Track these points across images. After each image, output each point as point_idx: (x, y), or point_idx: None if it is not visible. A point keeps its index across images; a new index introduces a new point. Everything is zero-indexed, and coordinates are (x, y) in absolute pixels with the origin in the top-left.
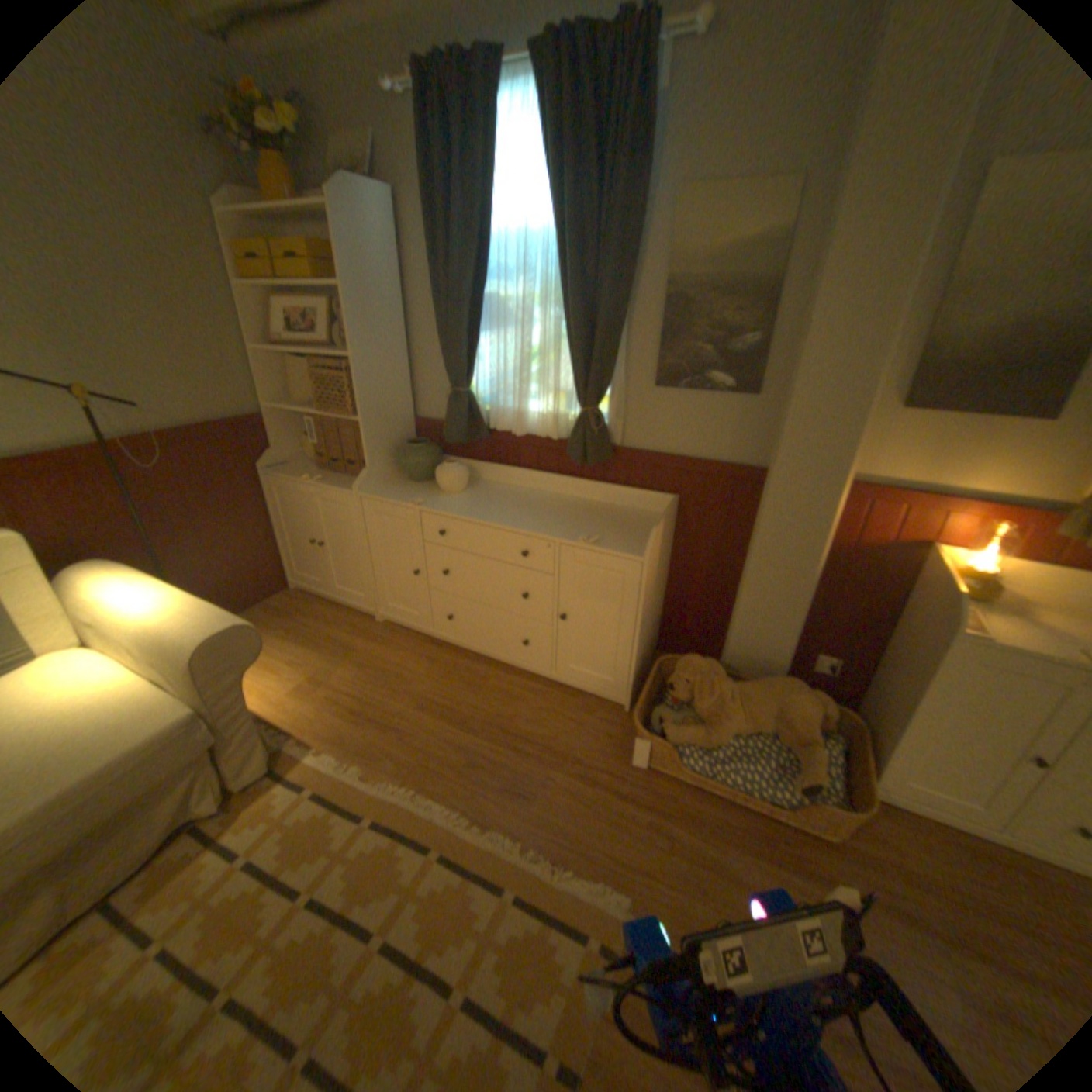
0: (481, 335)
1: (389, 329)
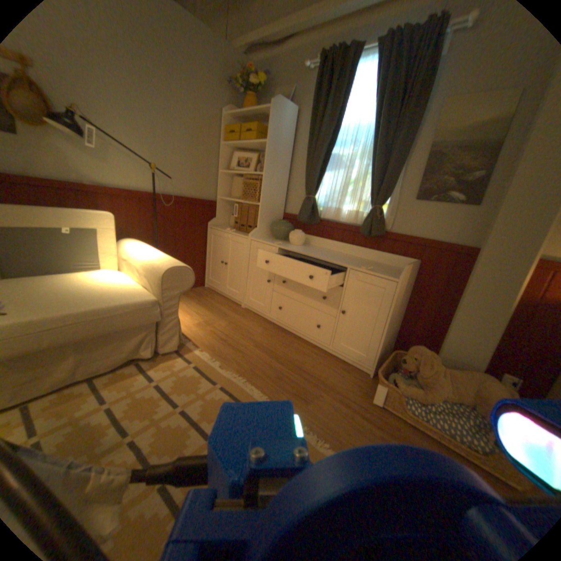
0: (326, 170)
1: (282, 167)
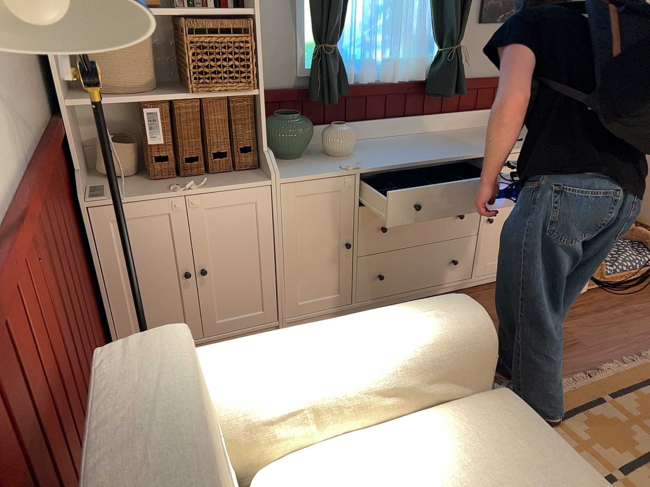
0: None
1: None
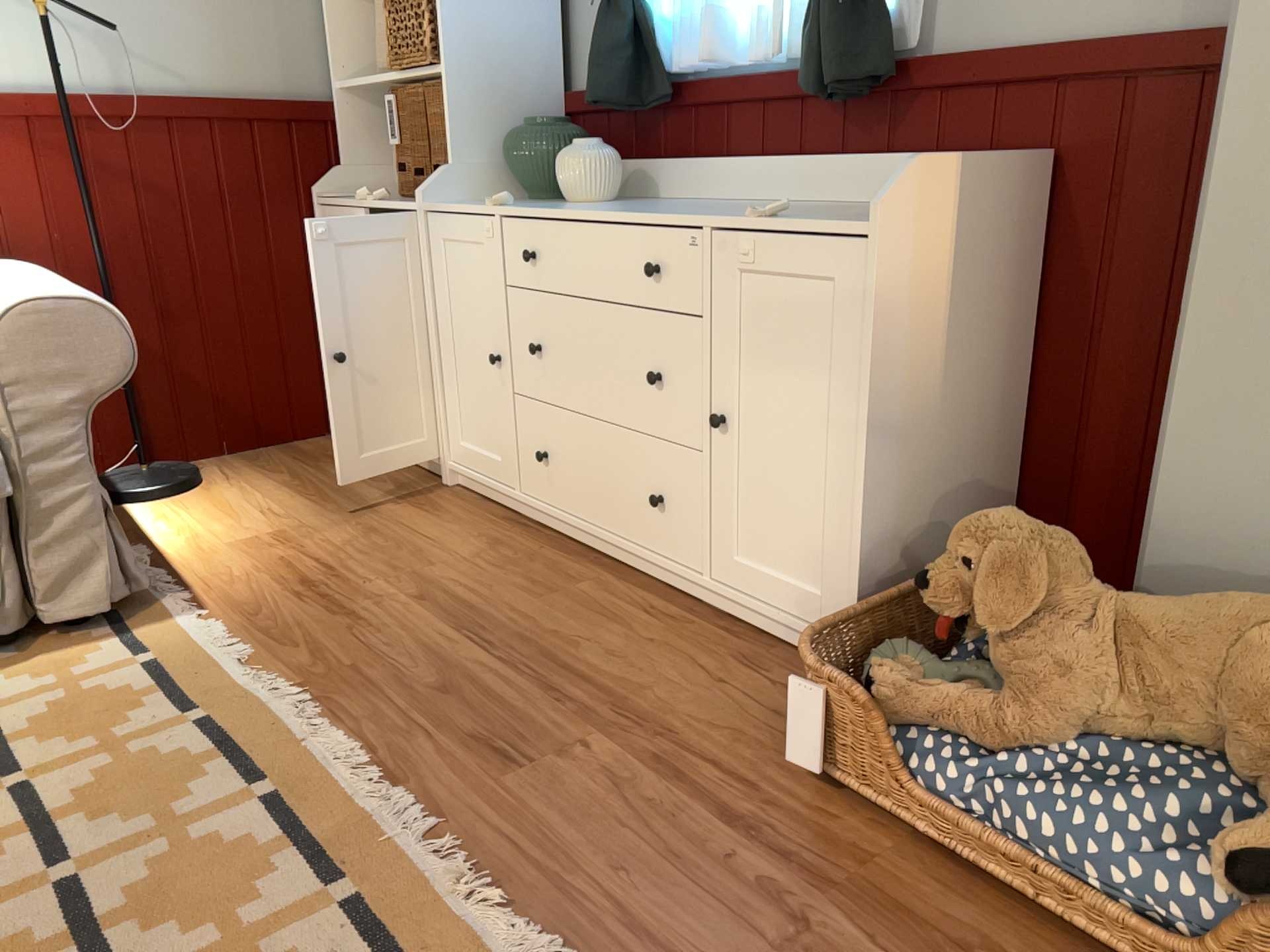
0: None
1: None
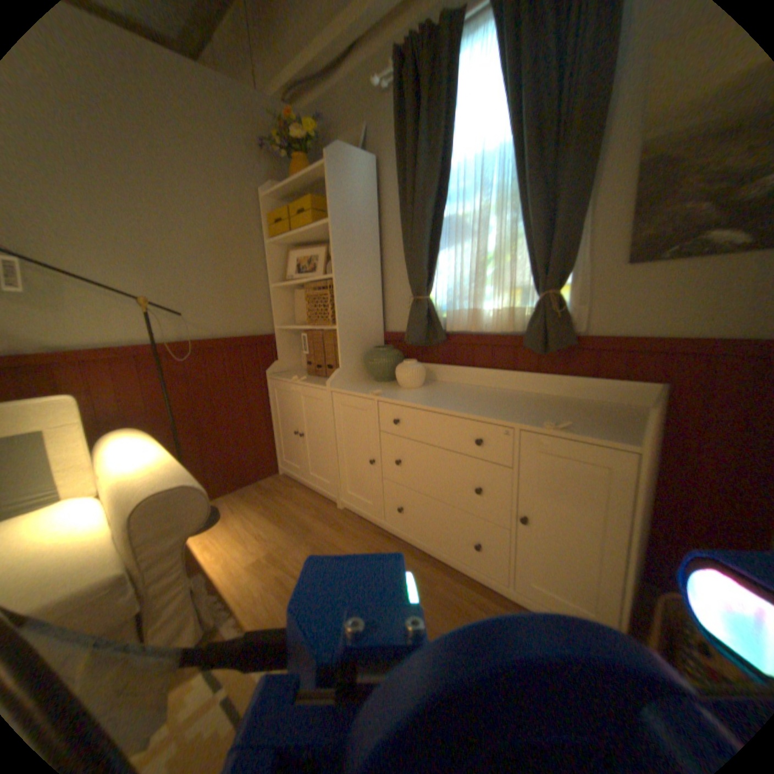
0: (441, 247)
1: (367, 258)
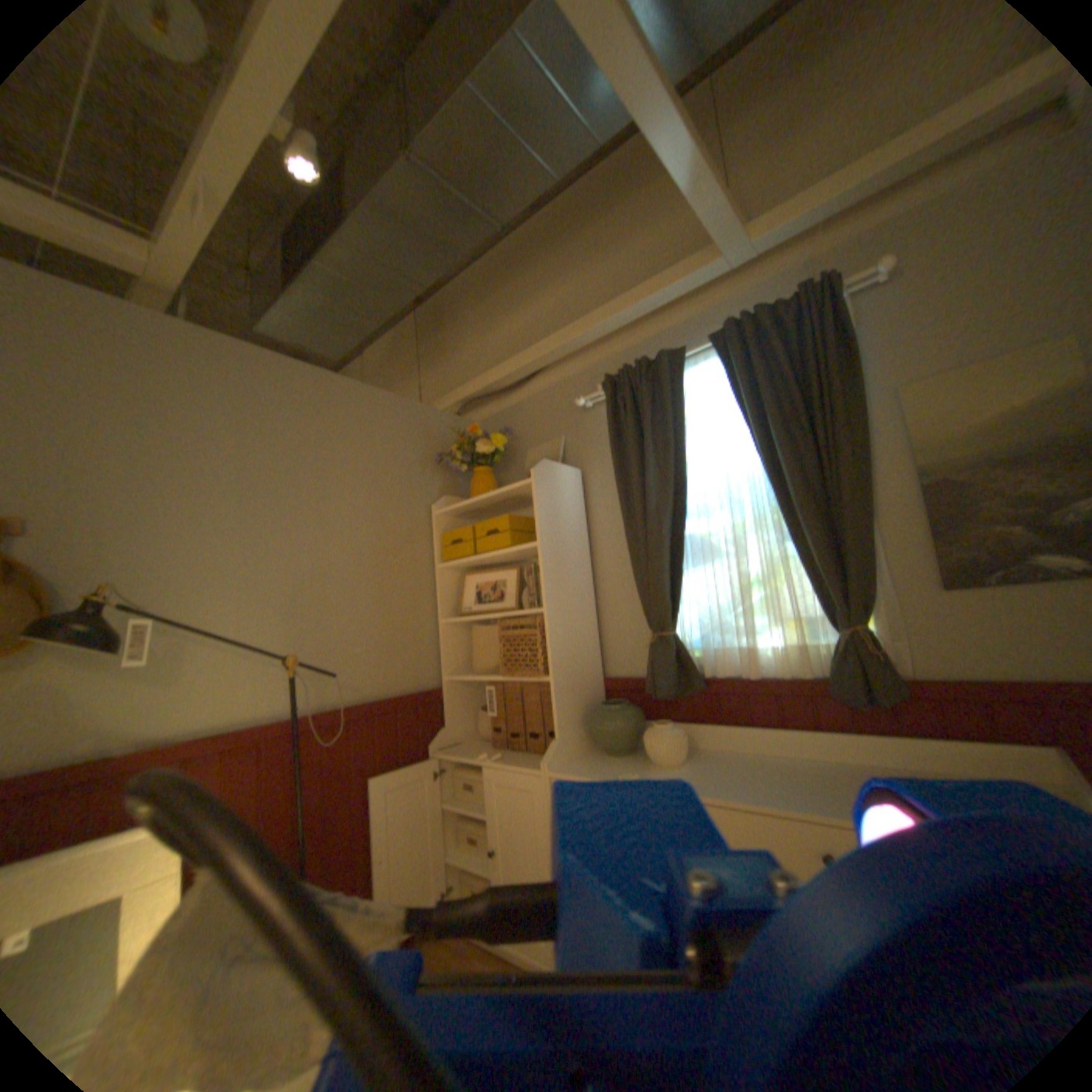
0: (685, 570)
1: (579, 584)
